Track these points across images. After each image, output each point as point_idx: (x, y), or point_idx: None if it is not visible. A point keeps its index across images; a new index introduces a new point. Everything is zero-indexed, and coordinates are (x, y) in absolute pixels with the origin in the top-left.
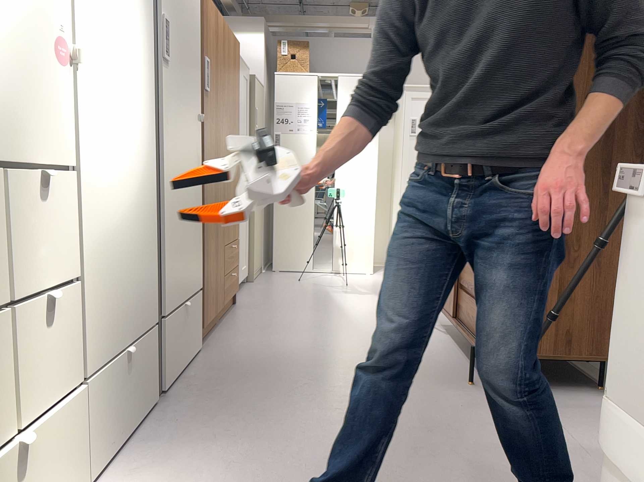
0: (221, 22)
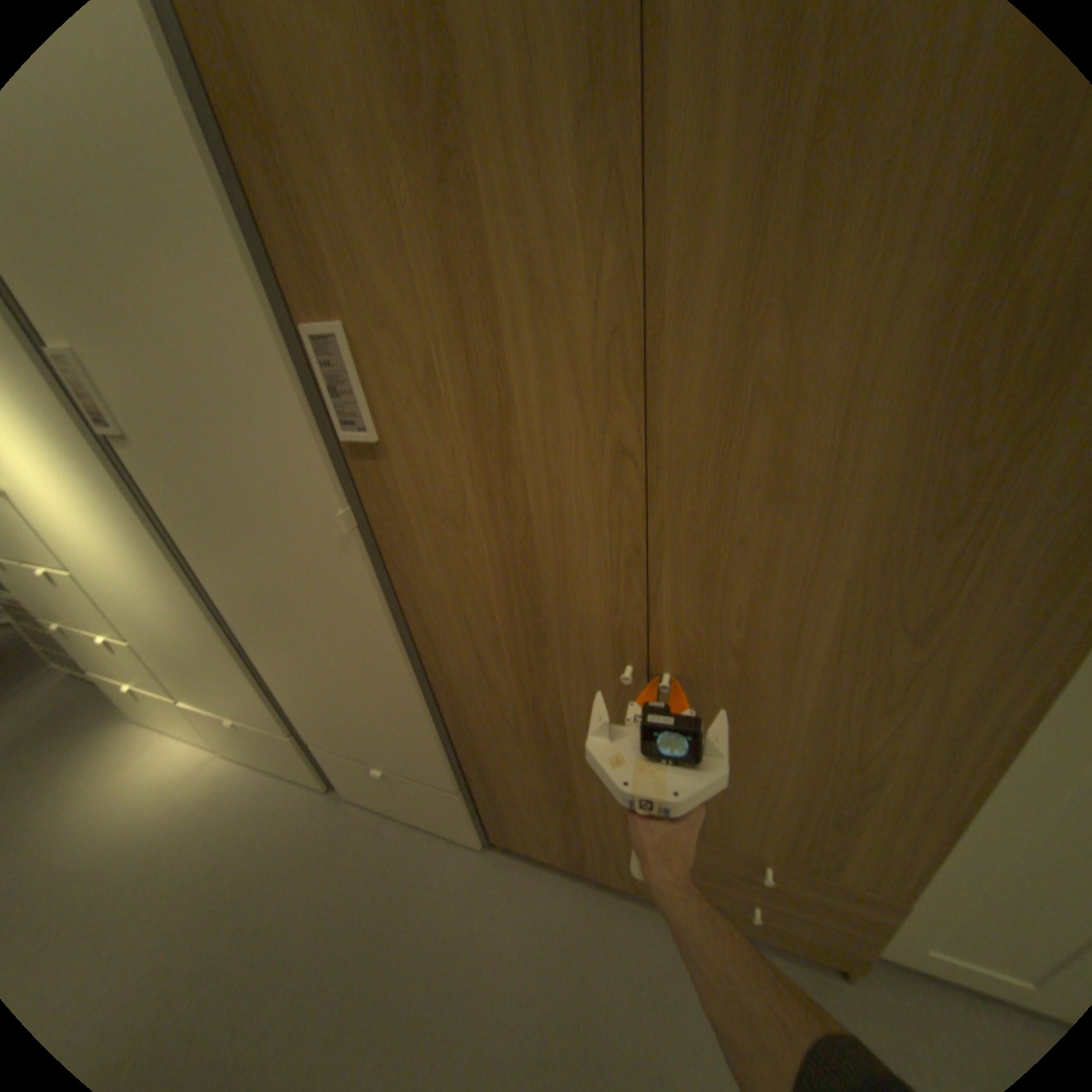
0: None
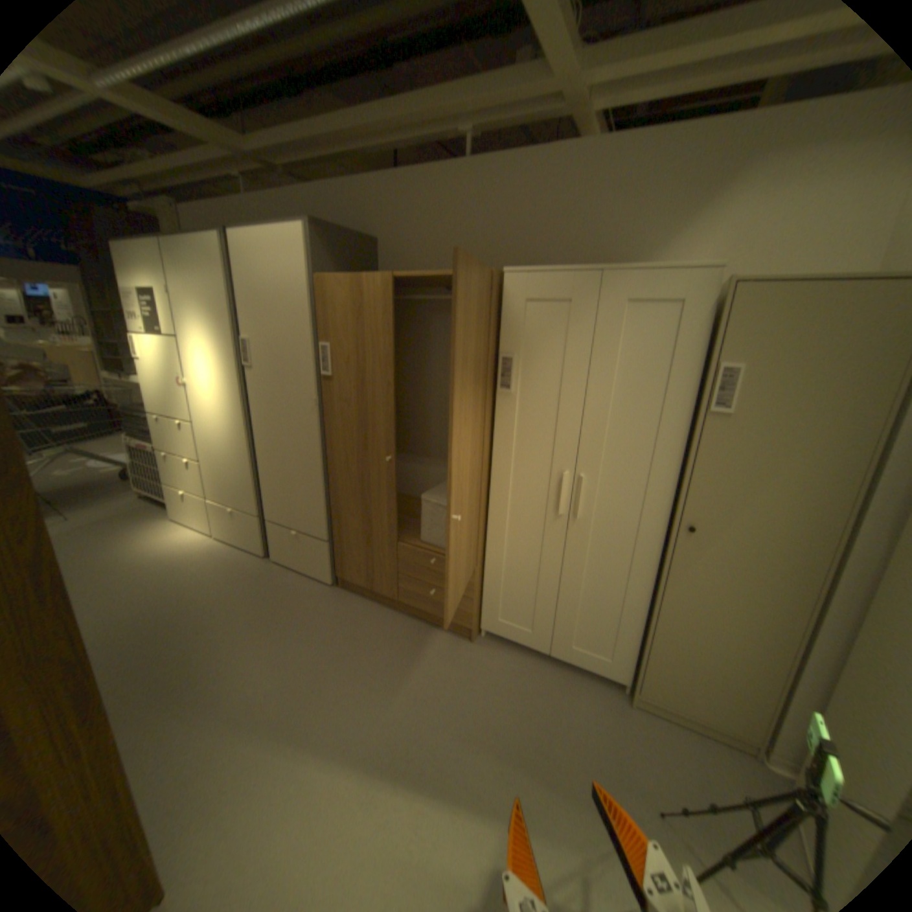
0: (377, 282)
